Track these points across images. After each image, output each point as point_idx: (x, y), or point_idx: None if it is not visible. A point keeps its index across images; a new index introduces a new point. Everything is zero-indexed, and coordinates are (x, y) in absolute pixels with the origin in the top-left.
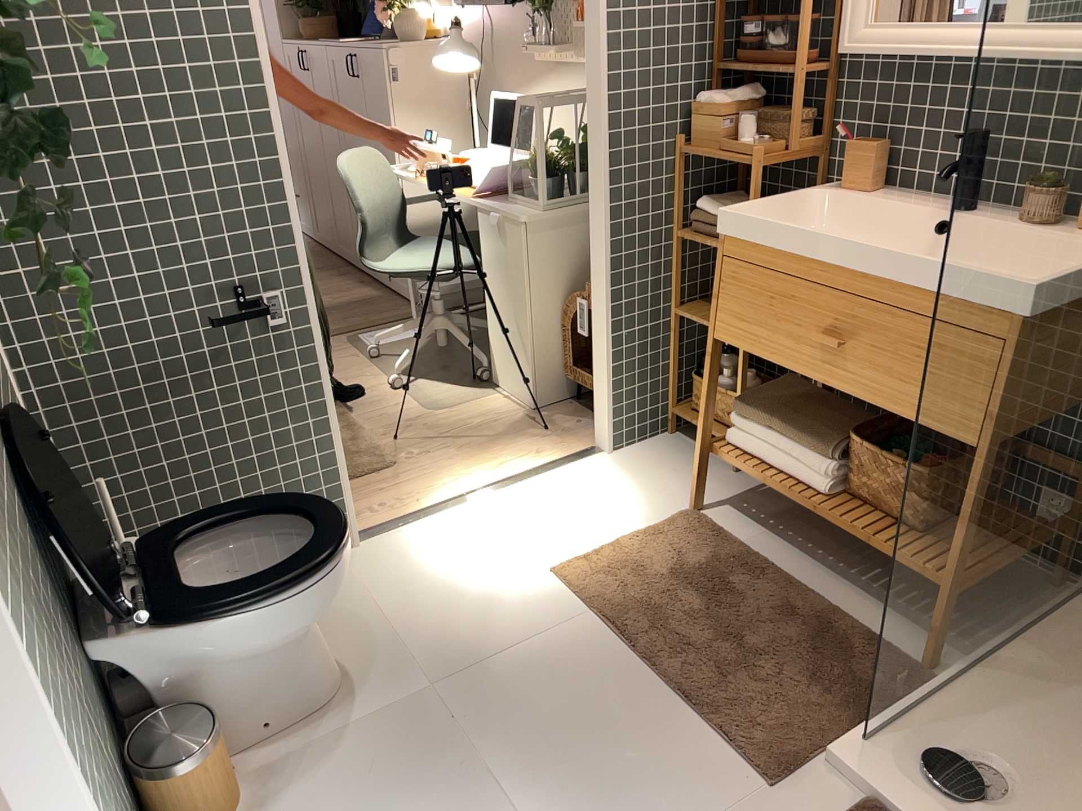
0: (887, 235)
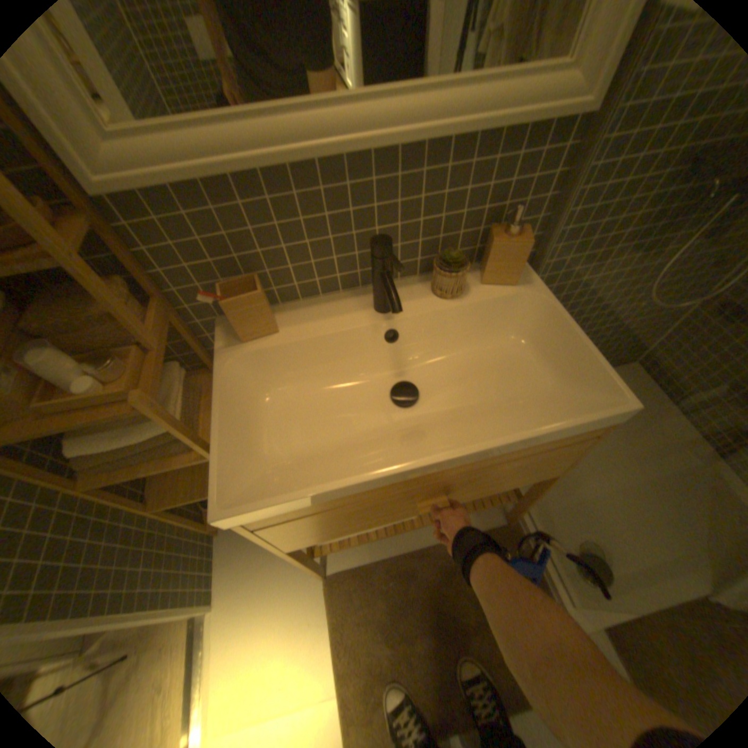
0: (333, 356)
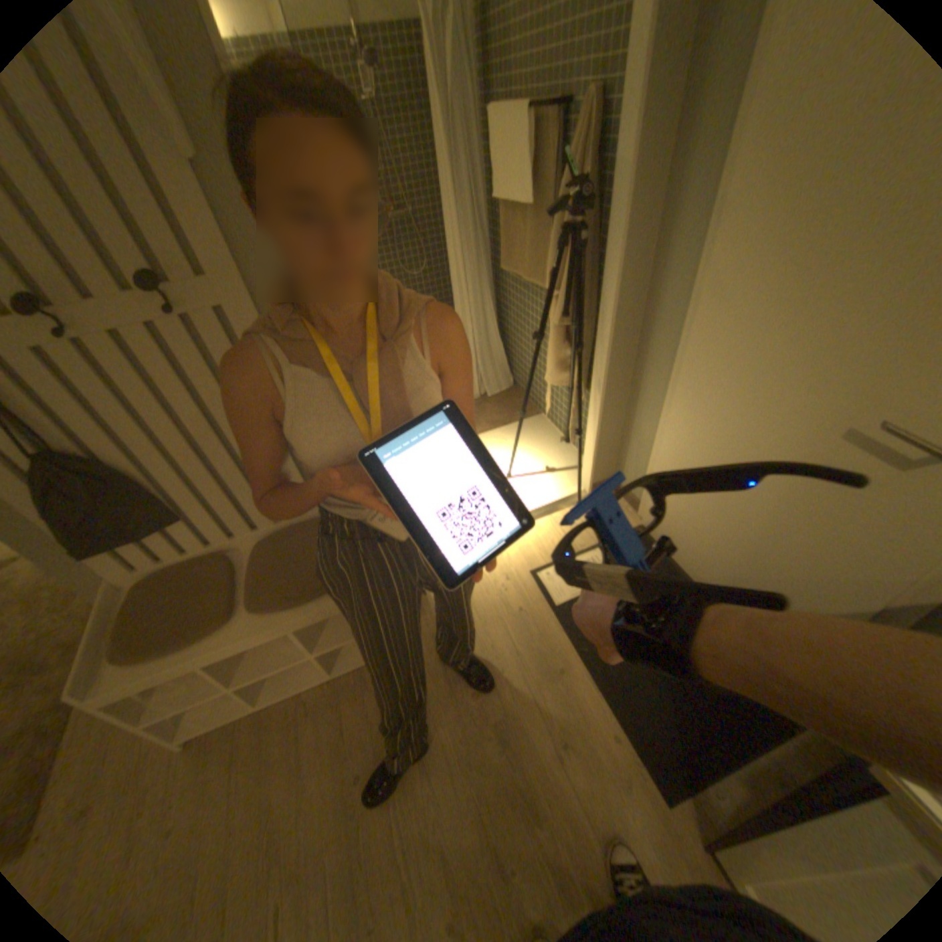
0: None
